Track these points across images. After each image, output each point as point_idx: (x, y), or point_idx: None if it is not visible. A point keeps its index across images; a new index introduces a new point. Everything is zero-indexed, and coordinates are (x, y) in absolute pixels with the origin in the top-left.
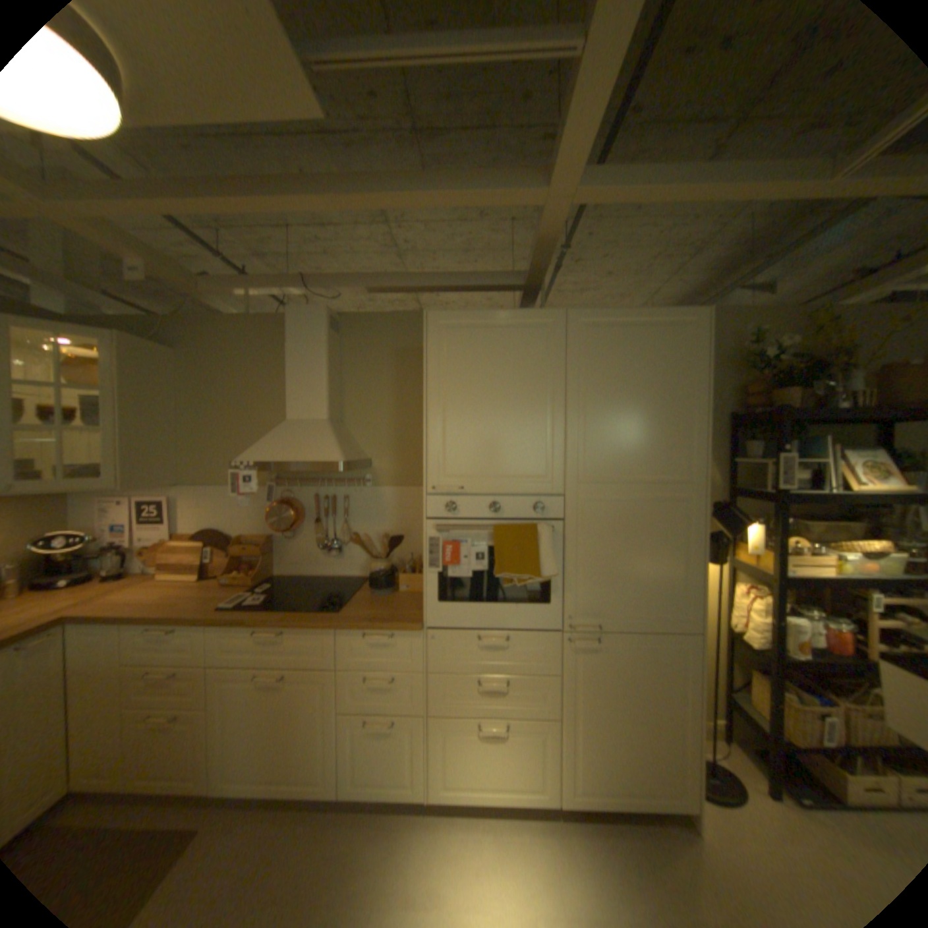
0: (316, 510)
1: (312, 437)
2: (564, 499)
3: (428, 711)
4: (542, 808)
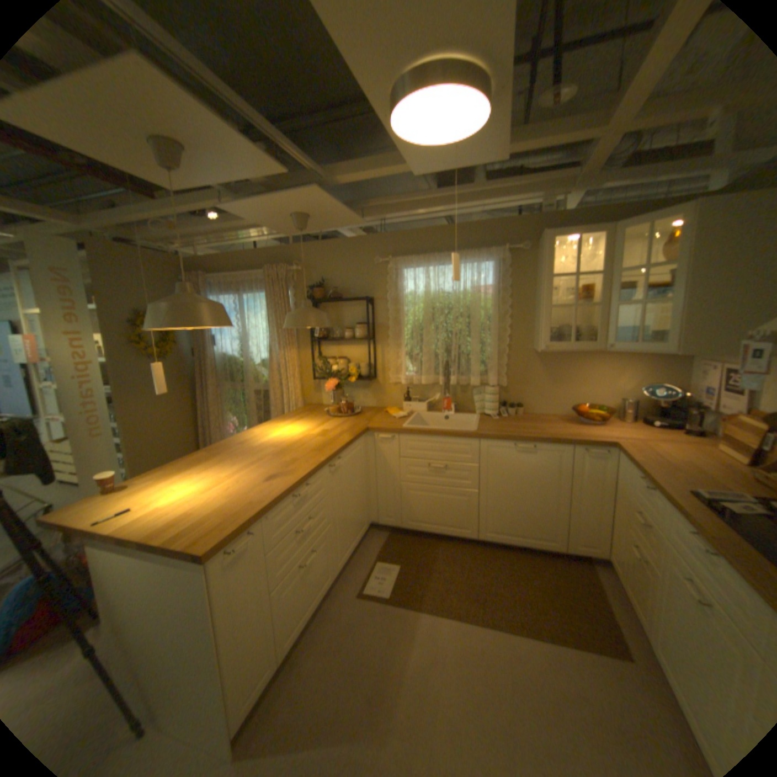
0: None
1: None
2: None
3: None
4: None
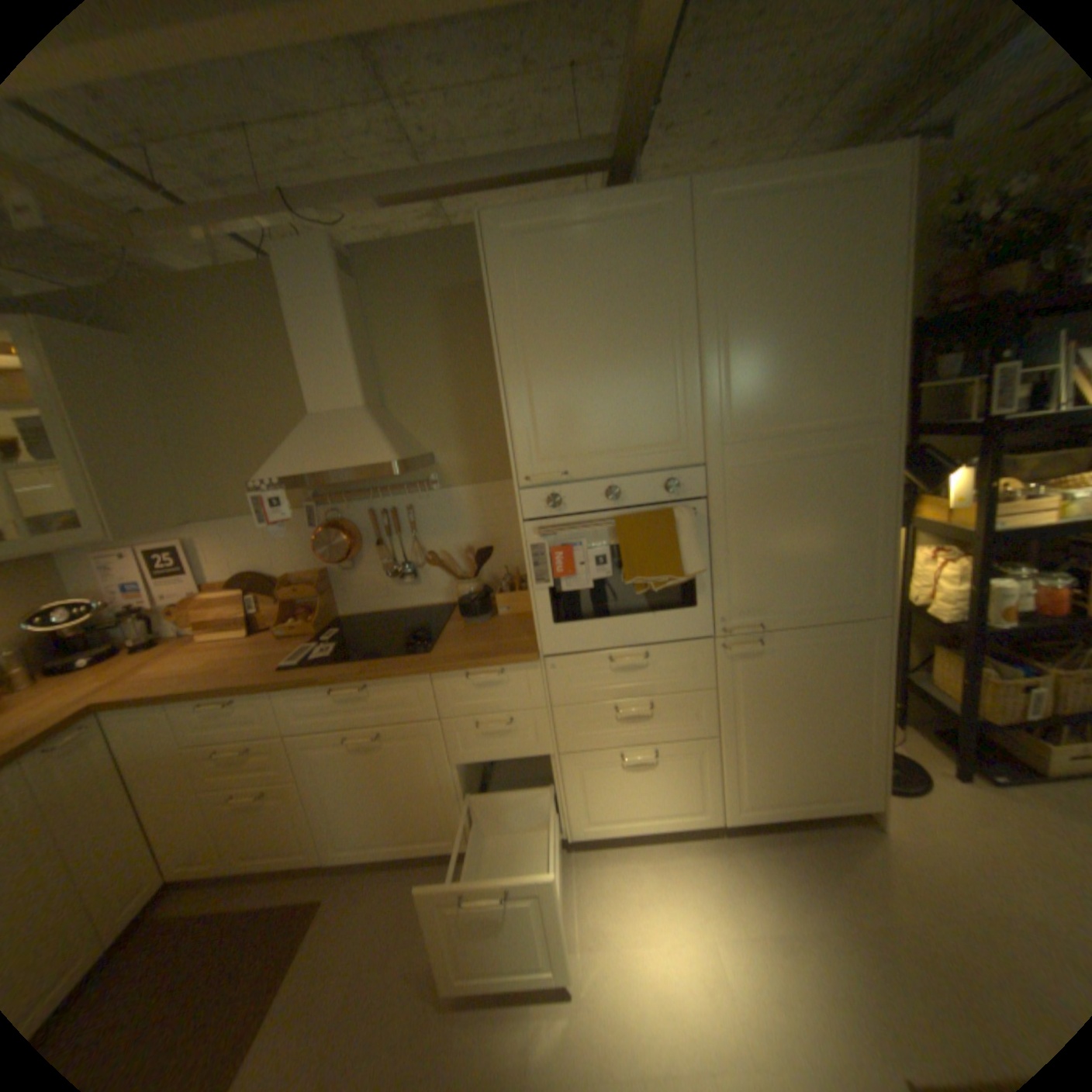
0: (374, 529)
1: (347, 433)
2: (706, 469)
3: (559, 748)
4: (703, 829)
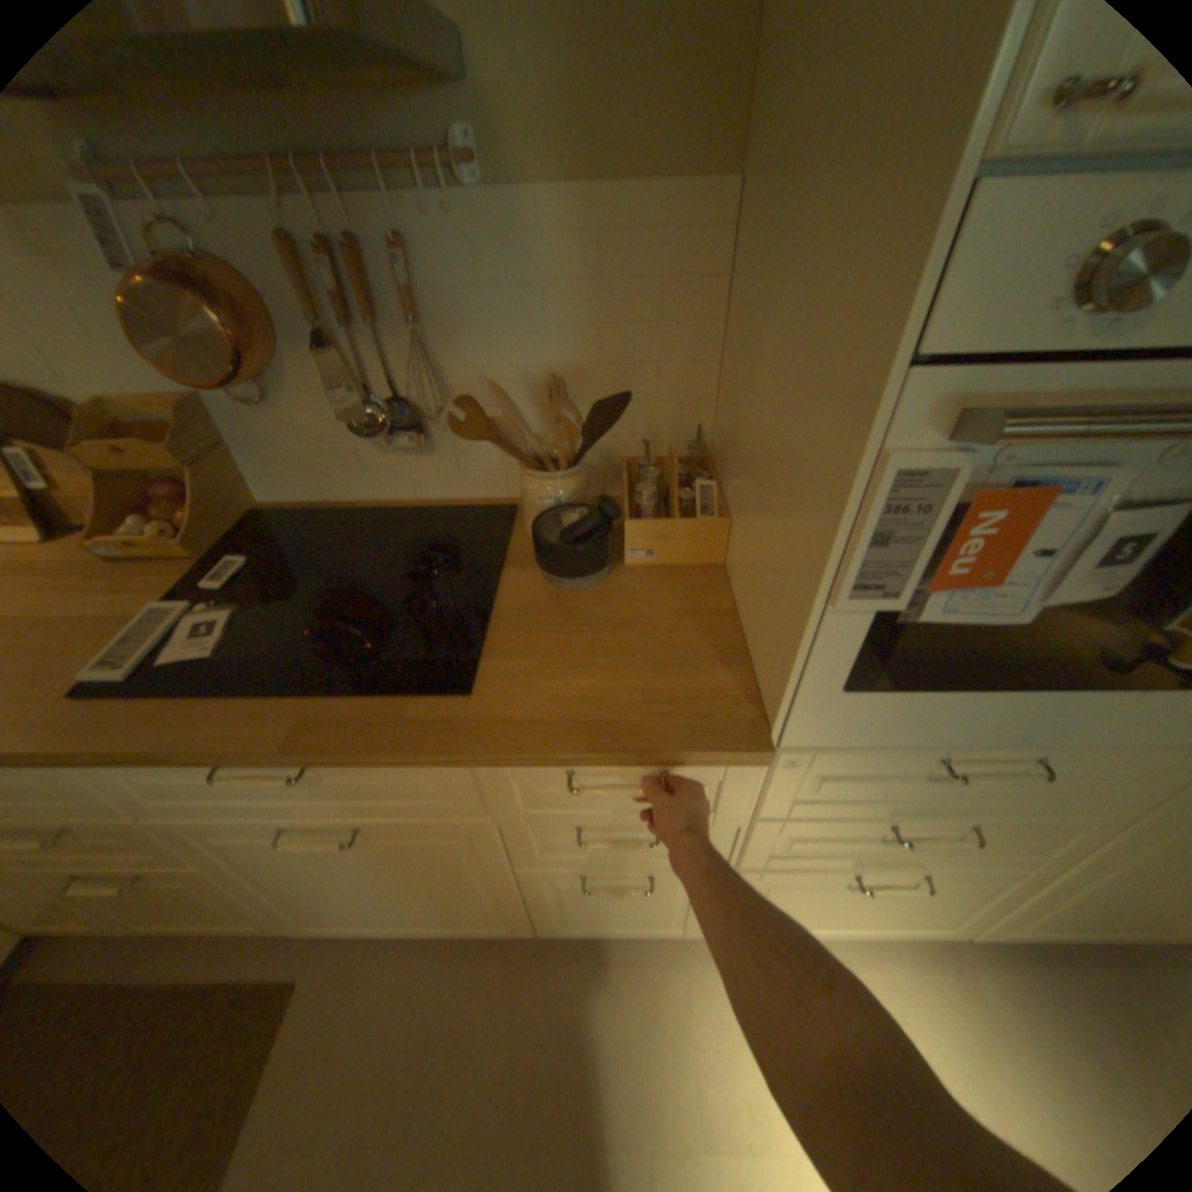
0: (298, 297)
1: None
2: None
3: (741, 863)
4: (933, 940)
